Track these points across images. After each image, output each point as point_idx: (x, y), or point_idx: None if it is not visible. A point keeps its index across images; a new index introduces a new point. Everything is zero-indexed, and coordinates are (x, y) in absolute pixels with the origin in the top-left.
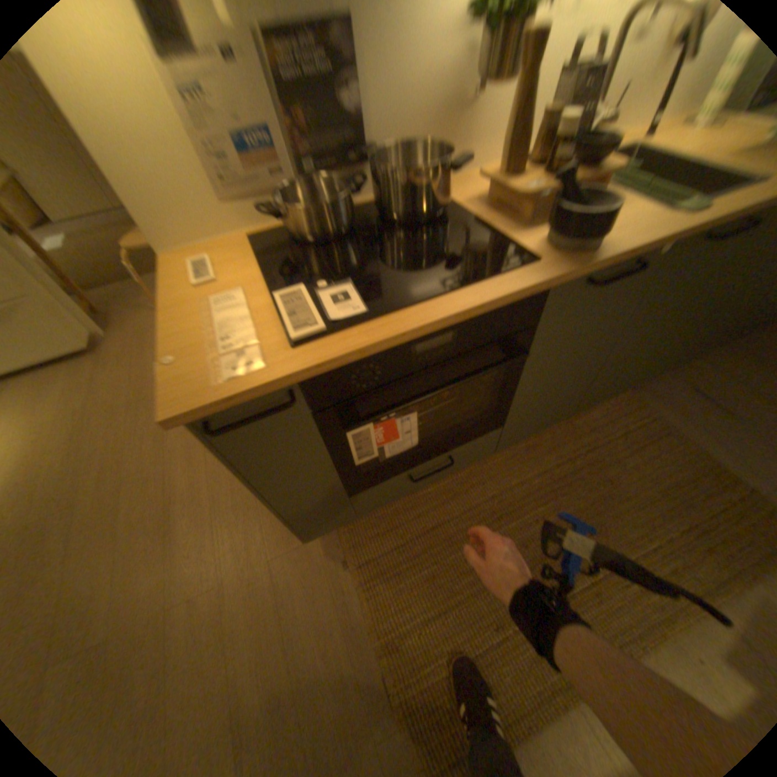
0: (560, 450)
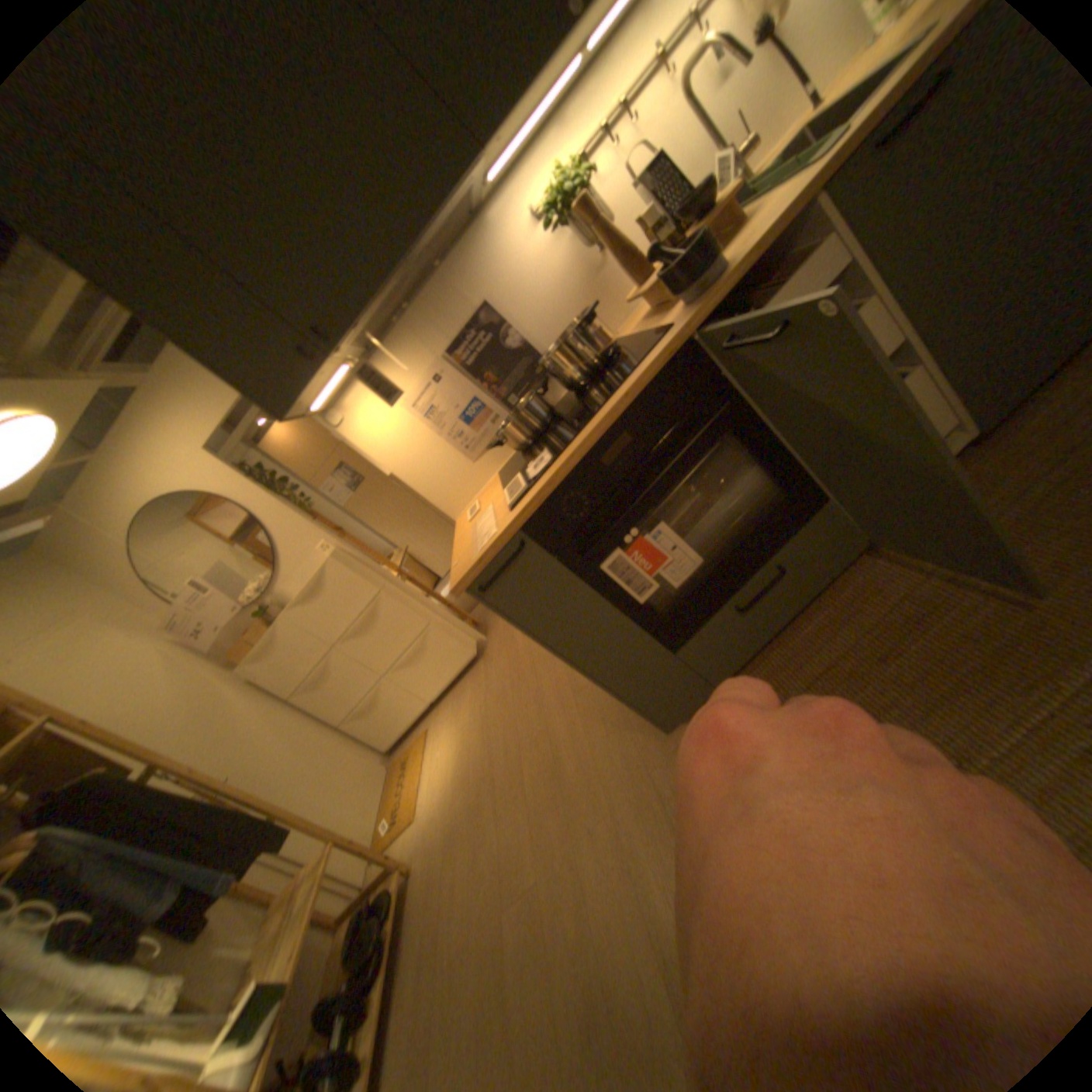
0: (999, 485)
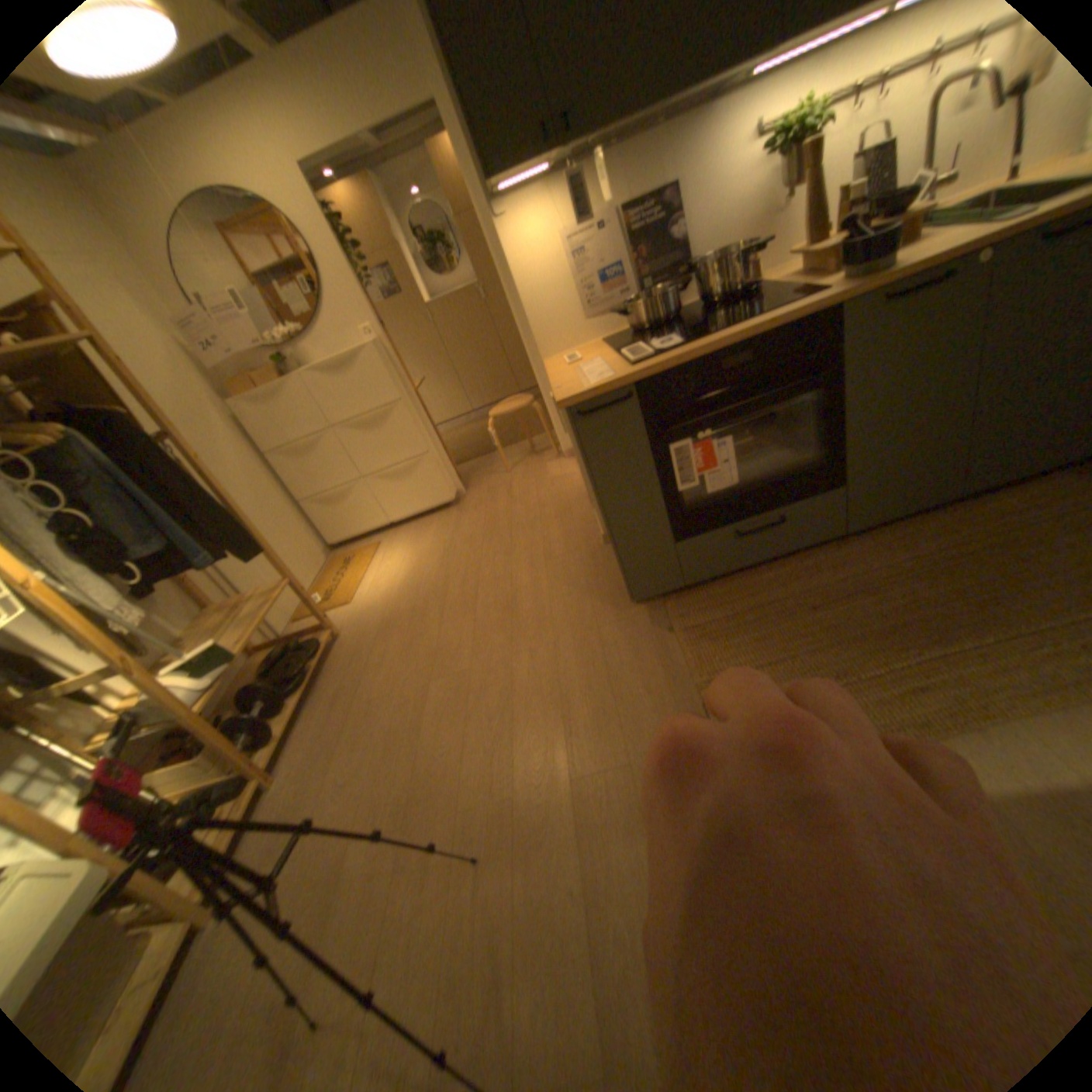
0: (949, 535)
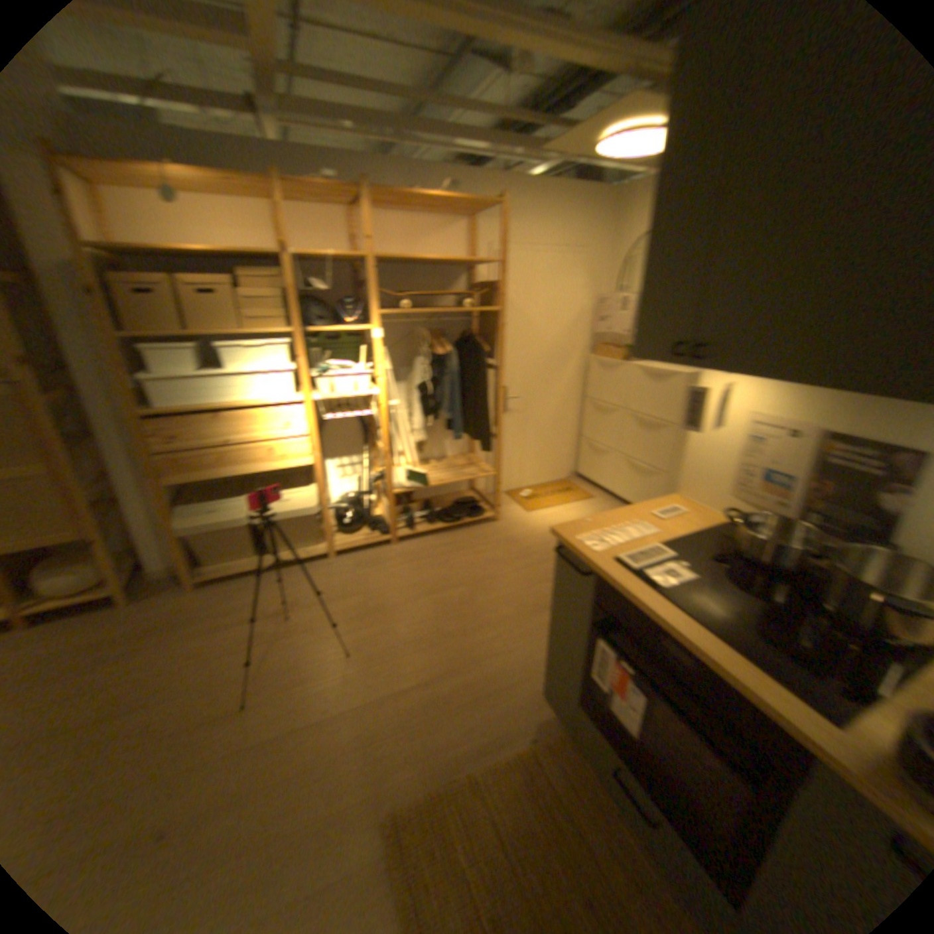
0: None
